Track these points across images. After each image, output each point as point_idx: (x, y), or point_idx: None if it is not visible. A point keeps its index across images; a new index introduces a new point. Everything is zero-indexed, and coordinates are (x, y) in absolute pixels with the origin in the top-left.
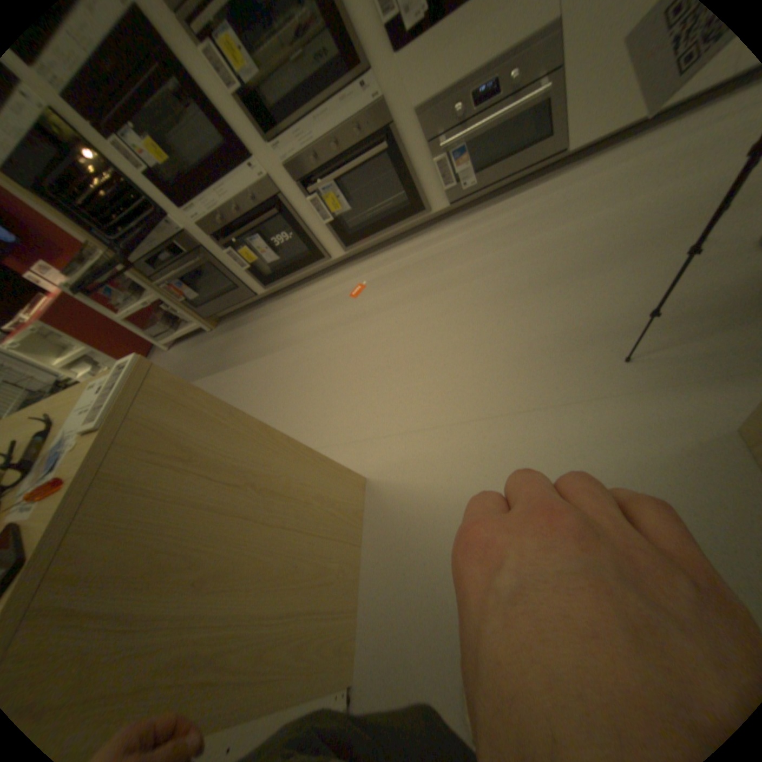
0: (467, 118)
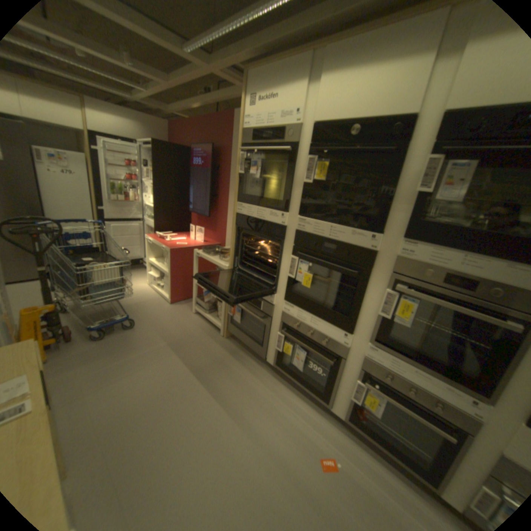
0: None
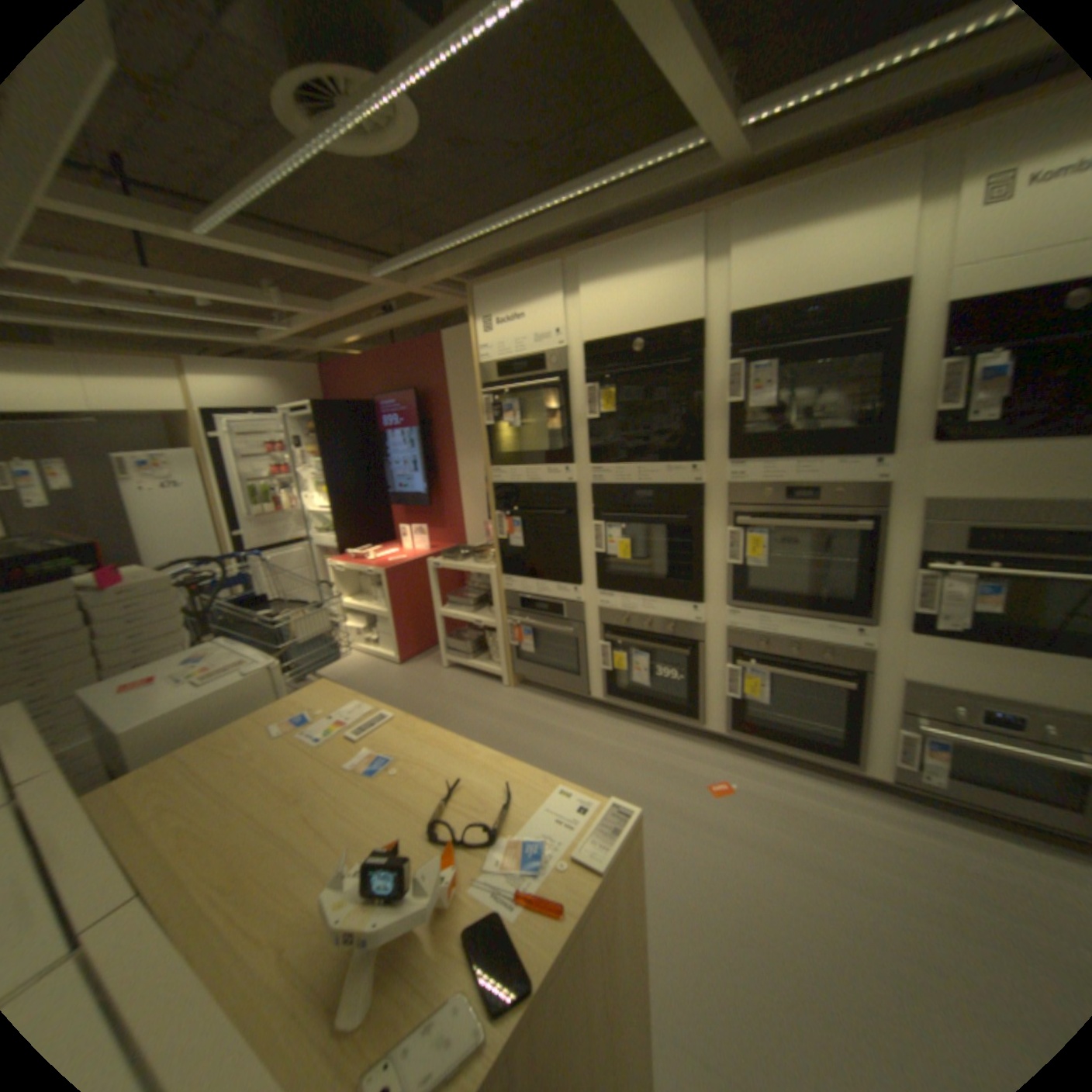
0: (966, 730)
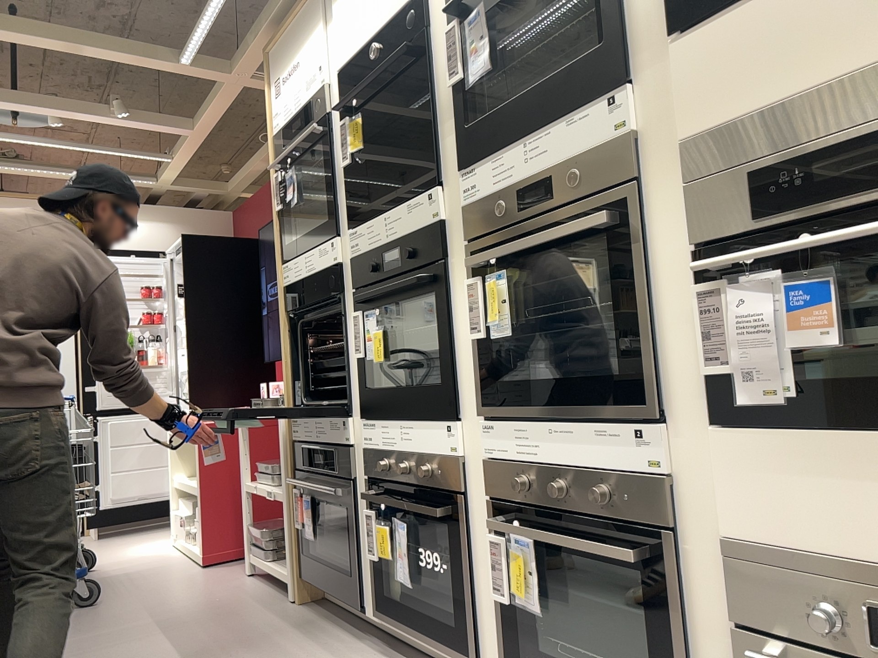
0: None
